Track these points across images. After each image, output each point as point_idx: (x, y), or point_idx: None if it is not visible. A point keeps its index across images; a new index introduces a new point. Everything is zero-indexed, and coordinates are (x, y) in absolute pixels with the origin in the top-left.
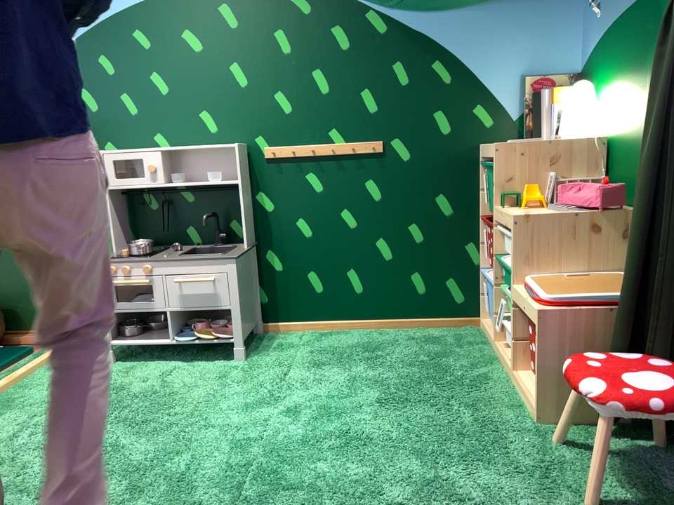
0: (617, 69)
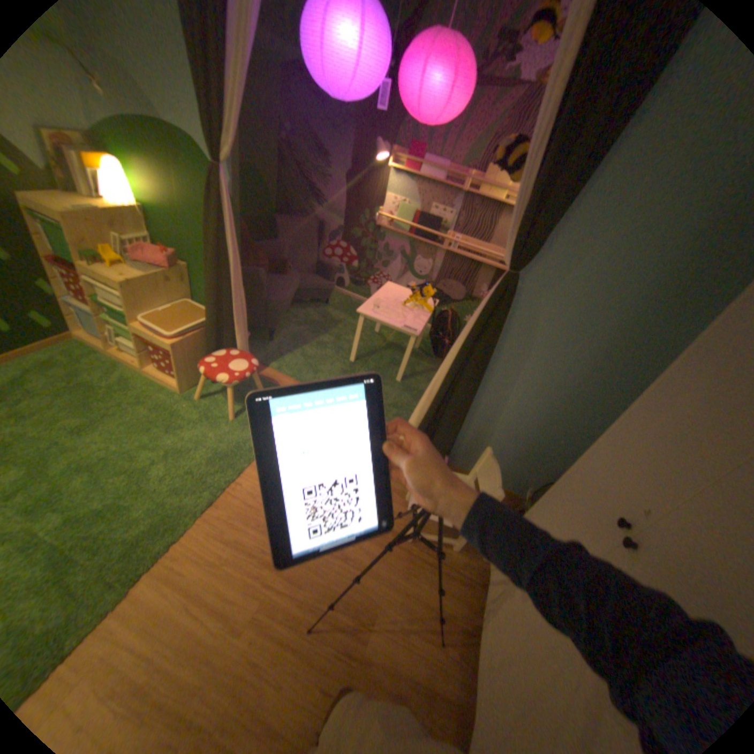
0: (140, 159)
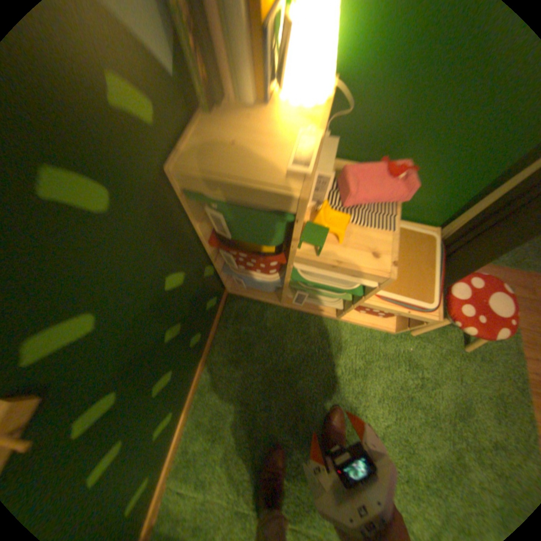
0: None
